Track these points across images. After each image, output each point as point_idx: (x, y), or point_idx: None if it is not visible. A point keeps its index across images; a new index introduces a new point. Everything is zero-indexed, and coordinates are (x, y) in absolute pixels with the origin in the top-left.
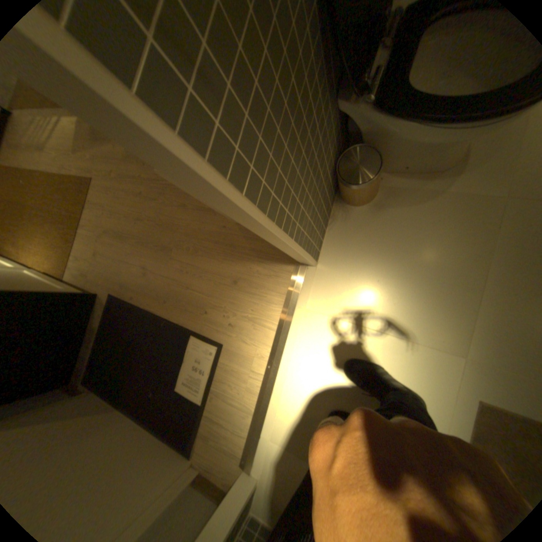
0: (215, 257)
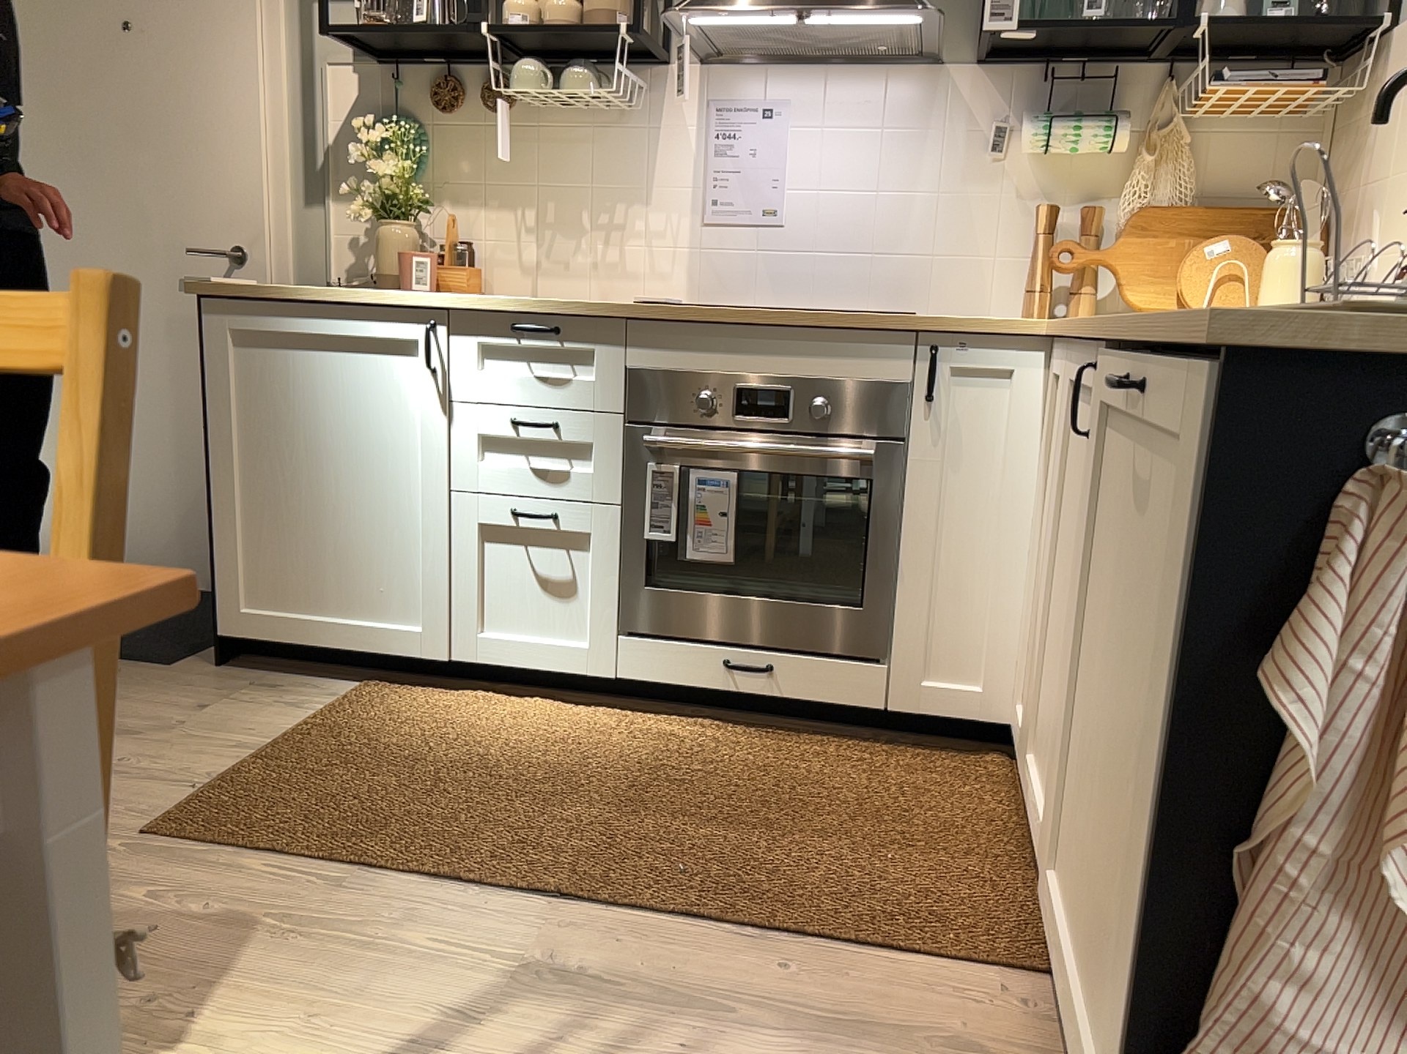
0: None
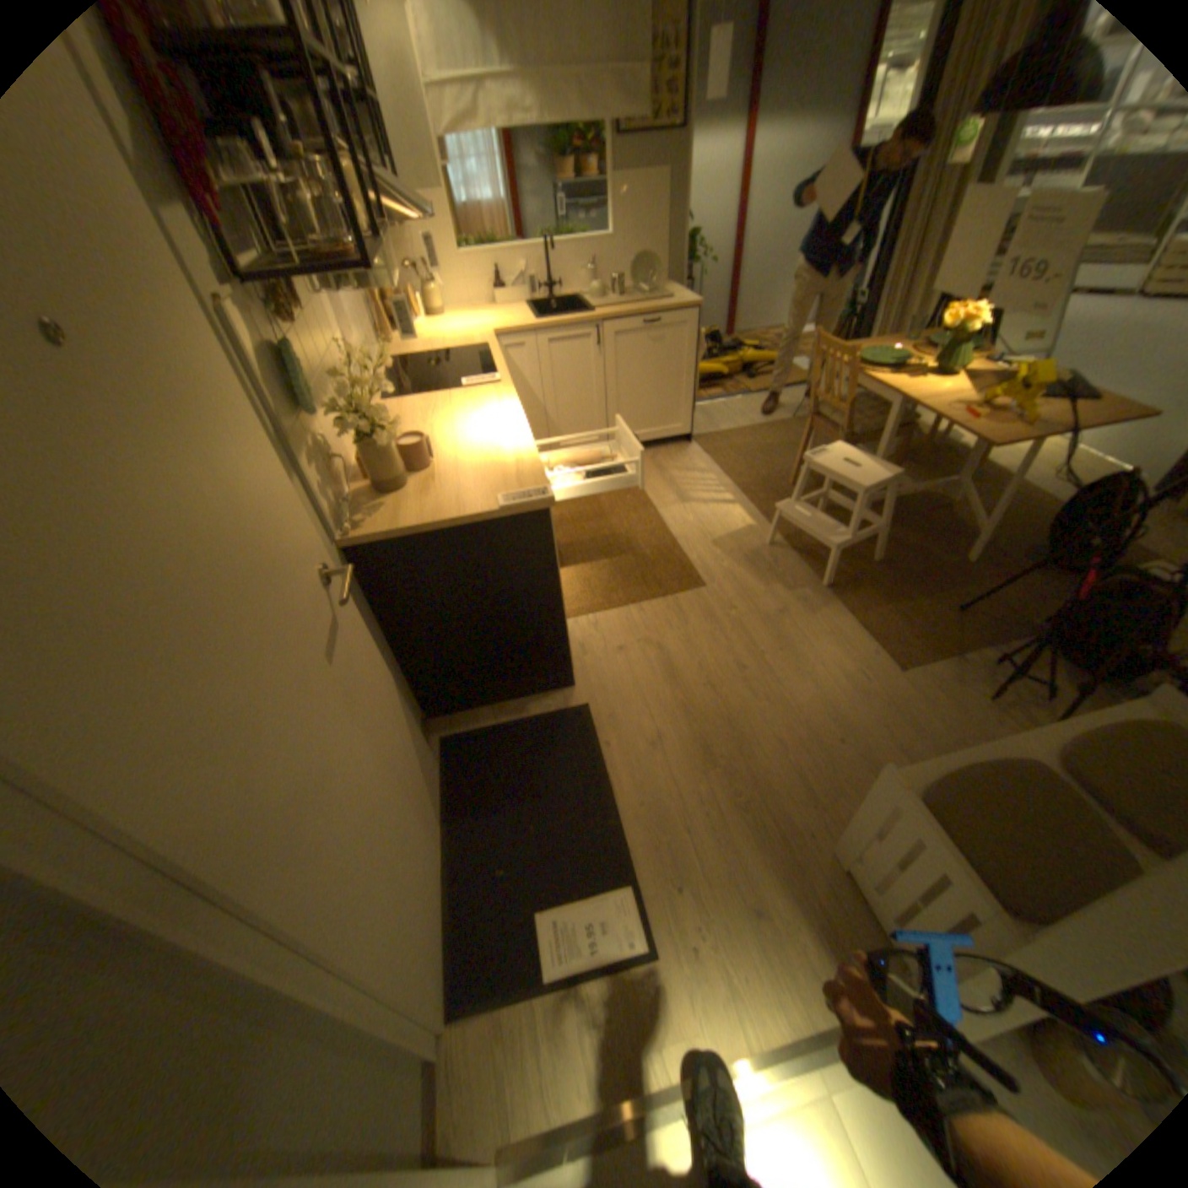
0: (760, 849)
